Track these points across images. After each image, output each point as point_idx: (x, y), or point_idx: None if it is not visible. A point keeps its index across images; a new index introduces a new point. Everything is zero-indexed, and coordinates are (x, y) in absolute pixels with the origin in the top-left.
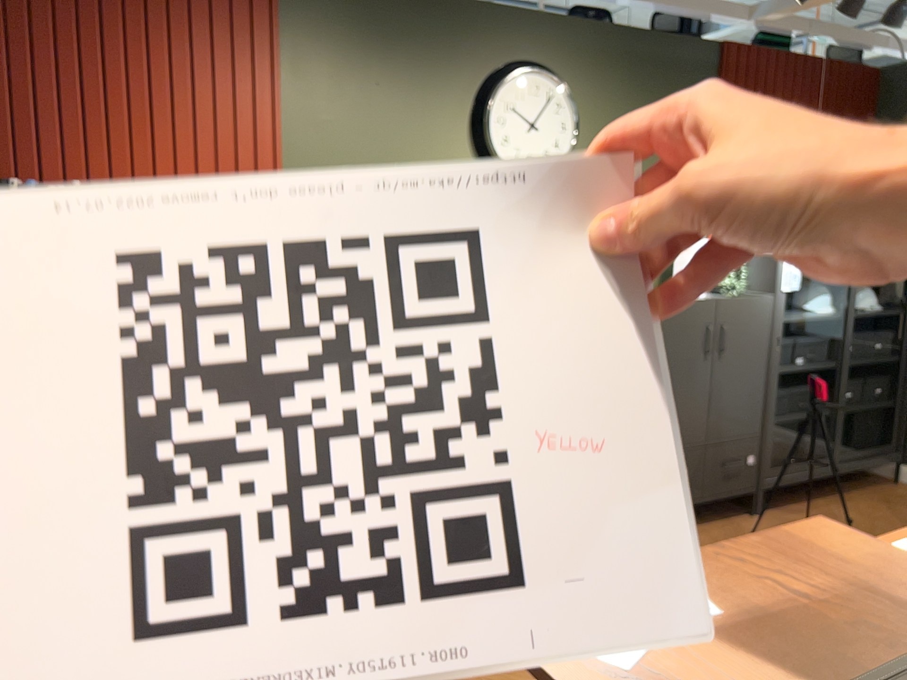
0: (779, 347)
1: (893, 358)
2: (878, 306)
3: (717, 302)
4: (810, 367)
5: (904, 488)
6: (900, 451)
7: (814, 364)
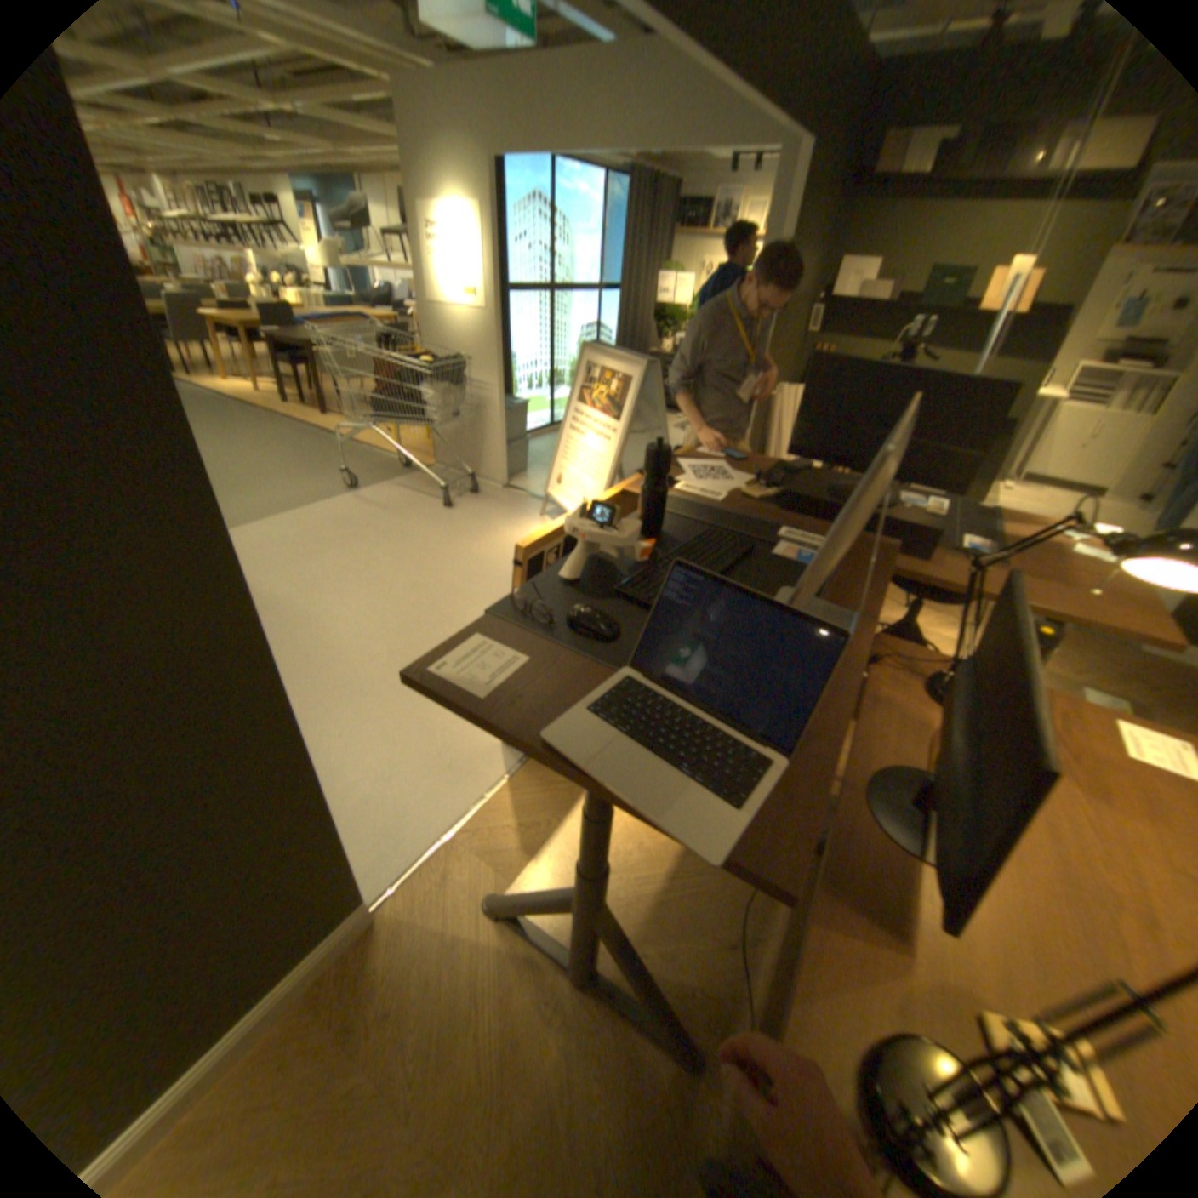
0: None
1: None
2: None
3: None
4: None
5: None
6: None
7: None
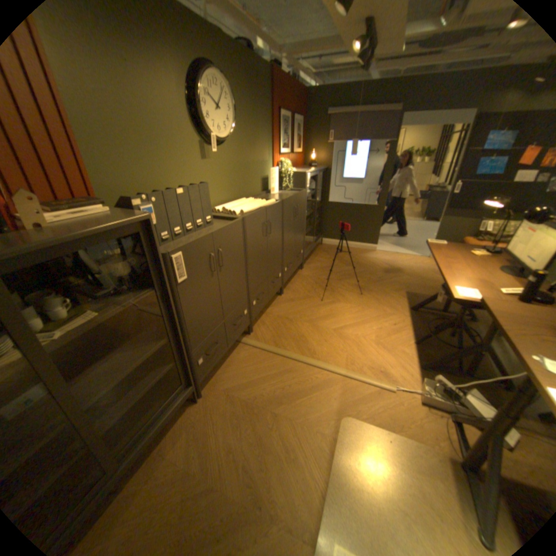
0: (306, 209)
1: (320, 205)
2: (316, 187)
3: (296, 196)
4: (309, 214)
5: (323, 245)
6: (322, 234)
7: (308, 212)
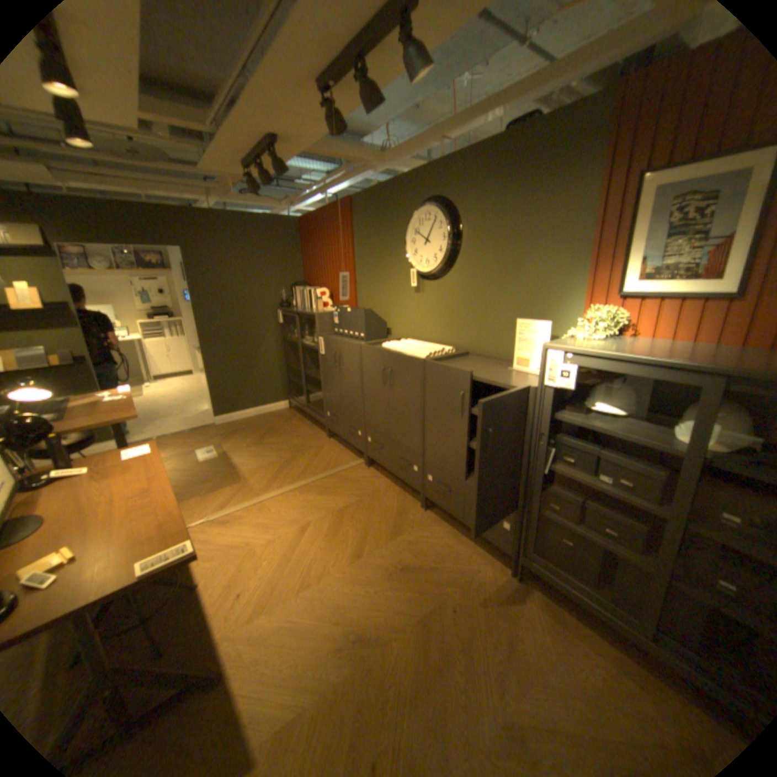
0: (542, 442)
1: None
2: None
3: (470, 375)
4: (609, 491)
5: None
6: None
7: (626, 494)
